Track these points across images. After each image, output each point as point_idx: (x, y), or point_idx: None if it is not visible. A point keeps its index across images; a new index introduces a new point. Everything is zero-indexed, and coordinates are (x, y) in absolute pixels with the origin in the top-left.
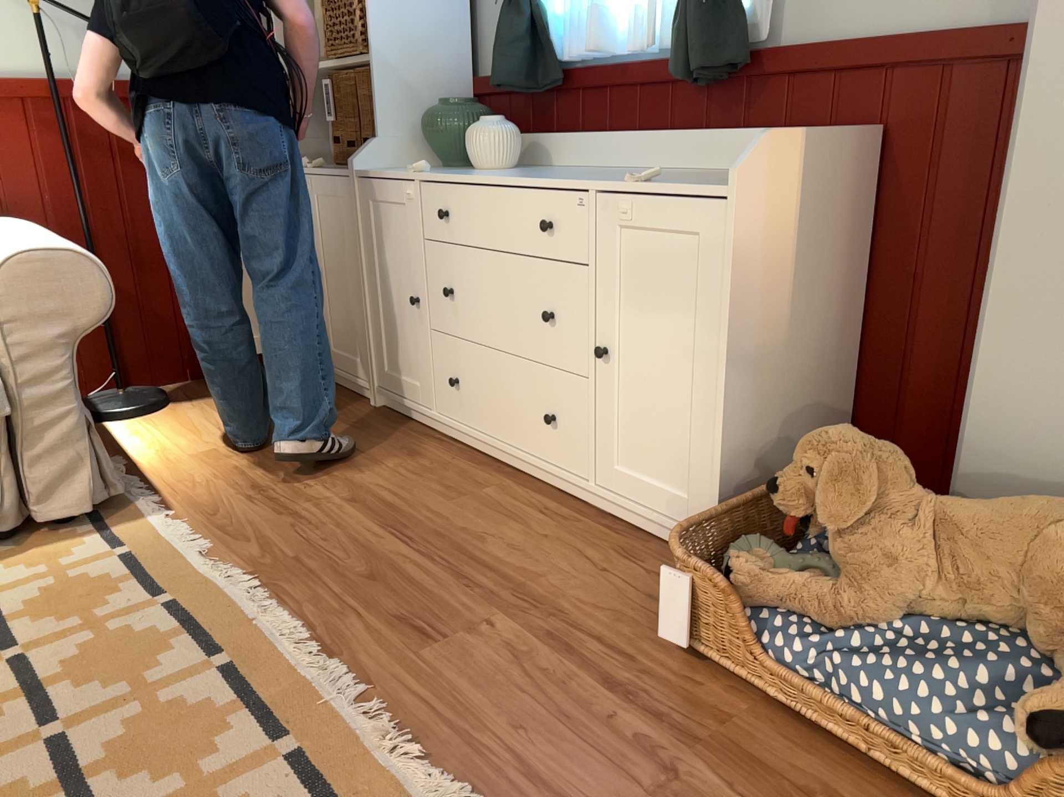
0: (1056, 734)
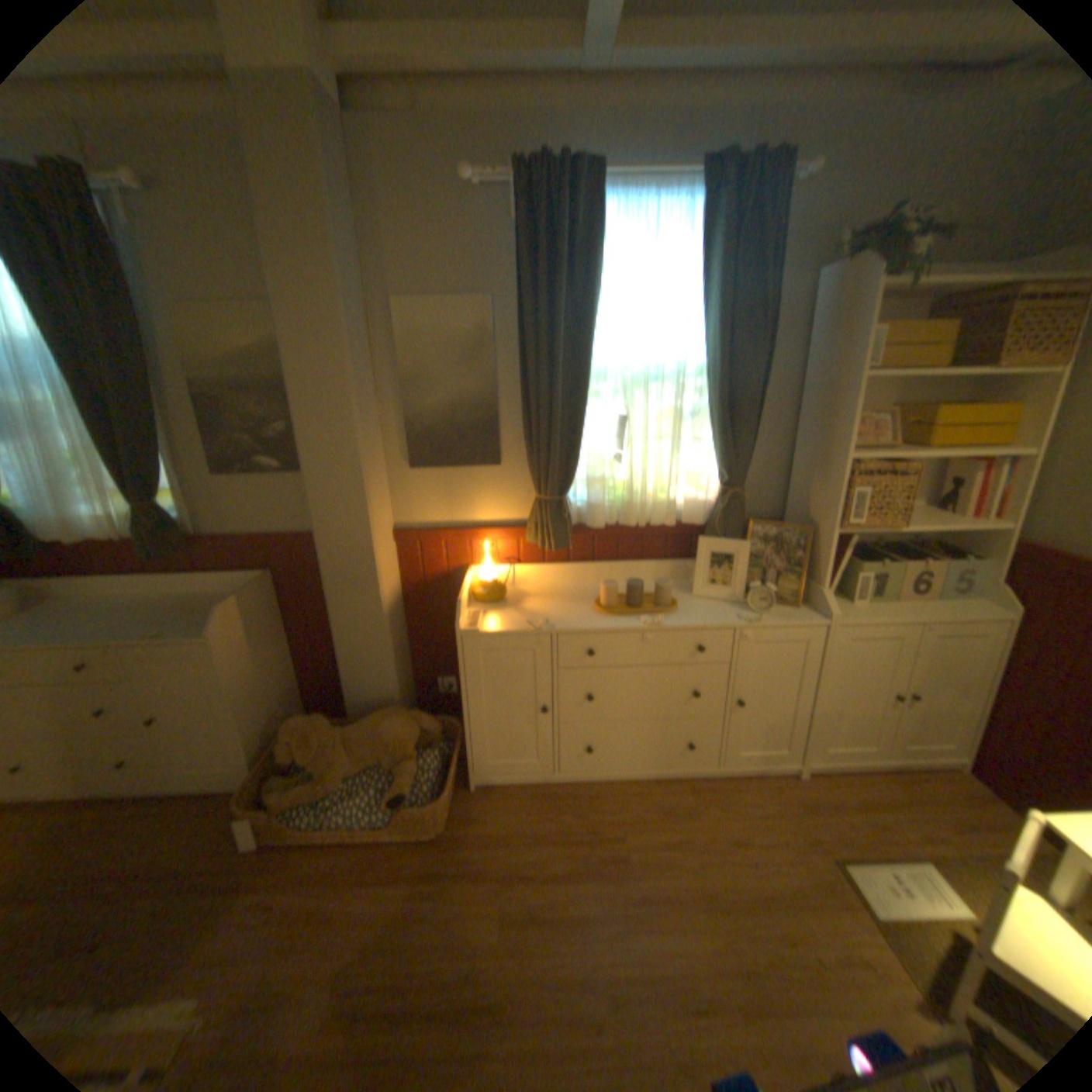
0: (393, 807)
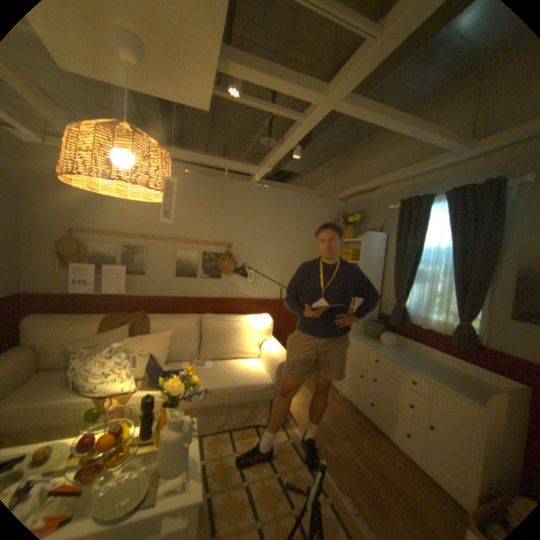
0: None
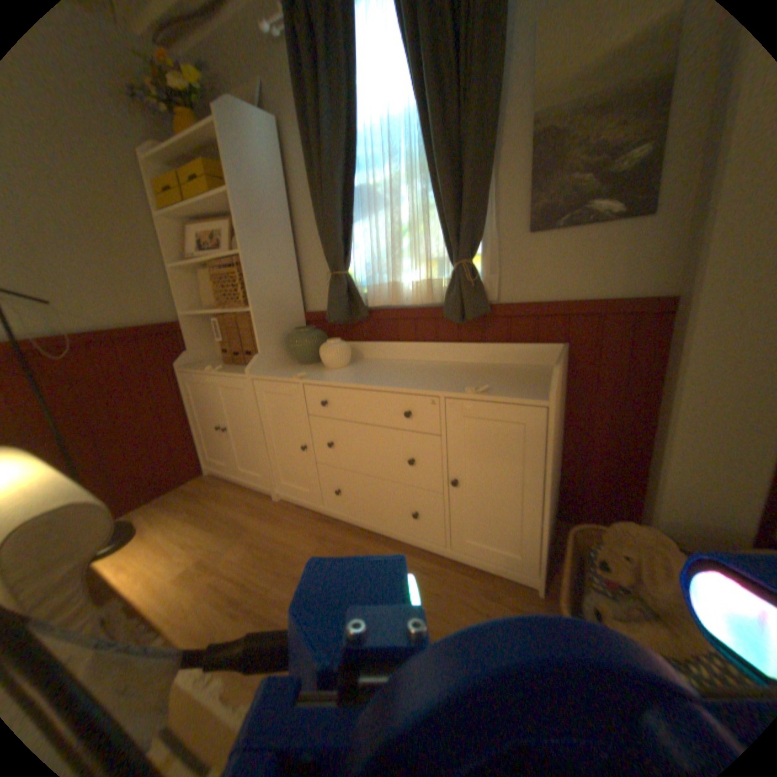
0: None
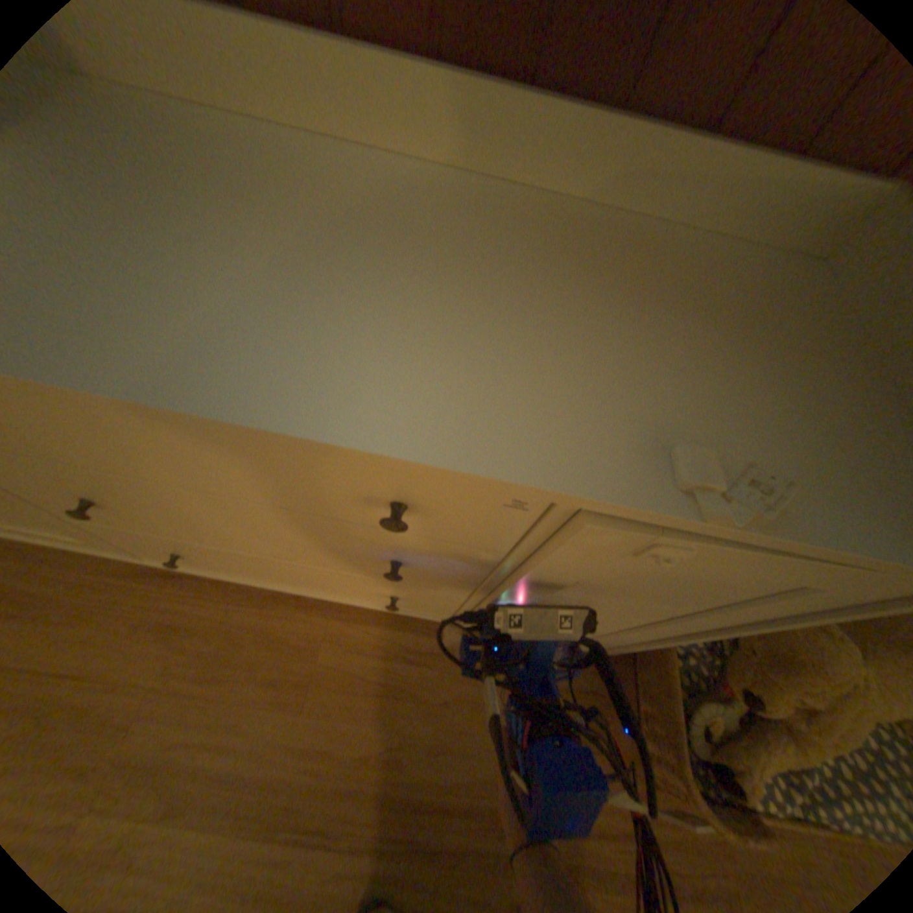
0: None
